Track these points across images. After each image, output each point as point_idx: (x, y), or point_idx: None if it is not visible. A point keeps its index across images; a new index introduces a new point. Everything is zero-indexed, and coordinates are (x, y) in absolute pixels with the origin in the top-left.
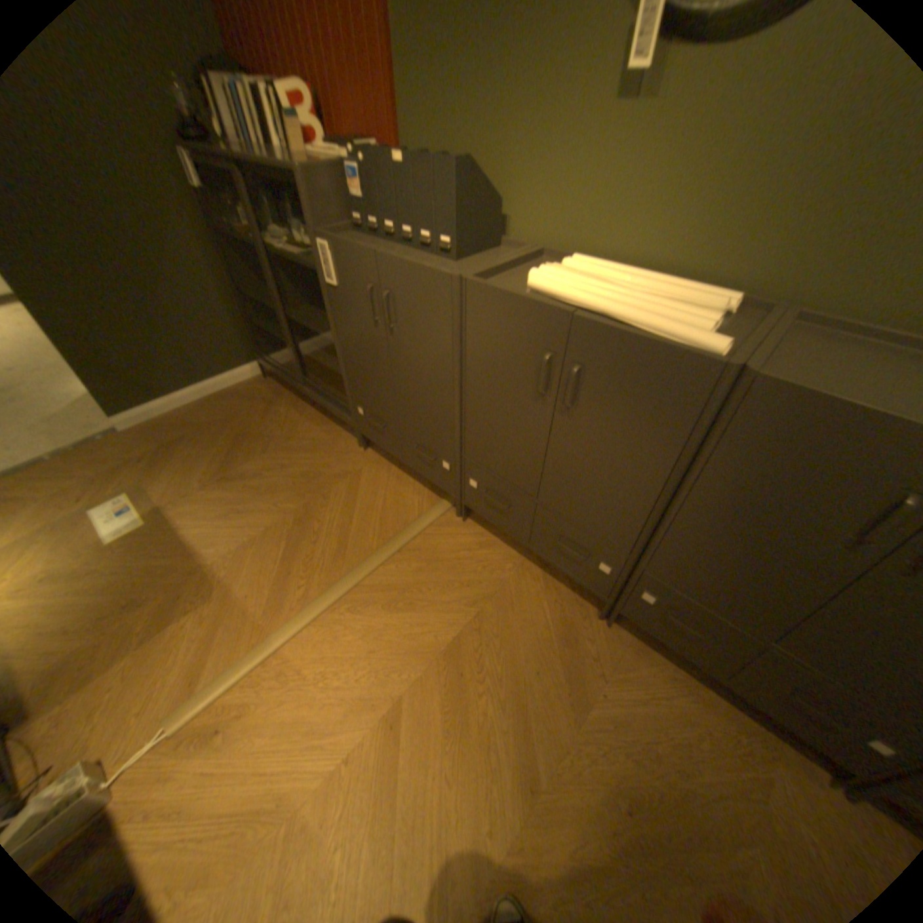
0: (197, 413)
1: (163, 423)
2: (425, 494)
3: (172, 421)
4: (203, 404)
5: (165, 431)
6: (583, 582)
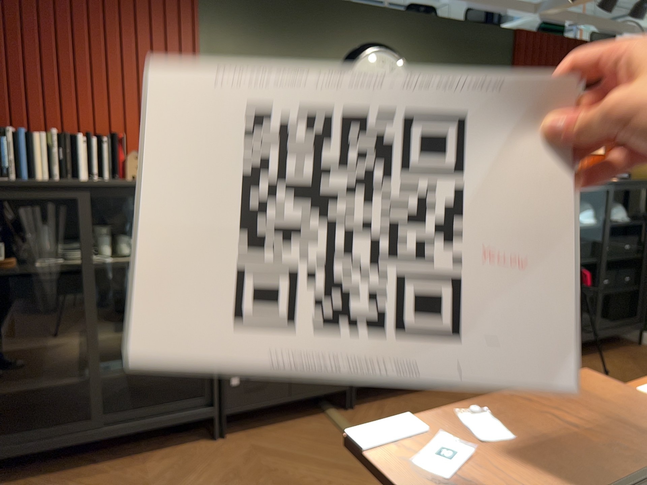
0: None
1: None
2: (311, 419)
3: None
4: None
5: None
6: None
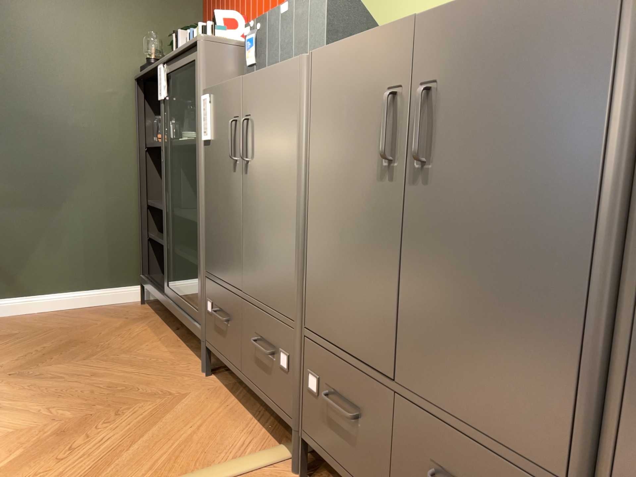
0: (48, 319)
1: (8, 321)
2: (259, 436)
3: (18, 320)
4: (61, 313)
5: (2, 327)
6: None
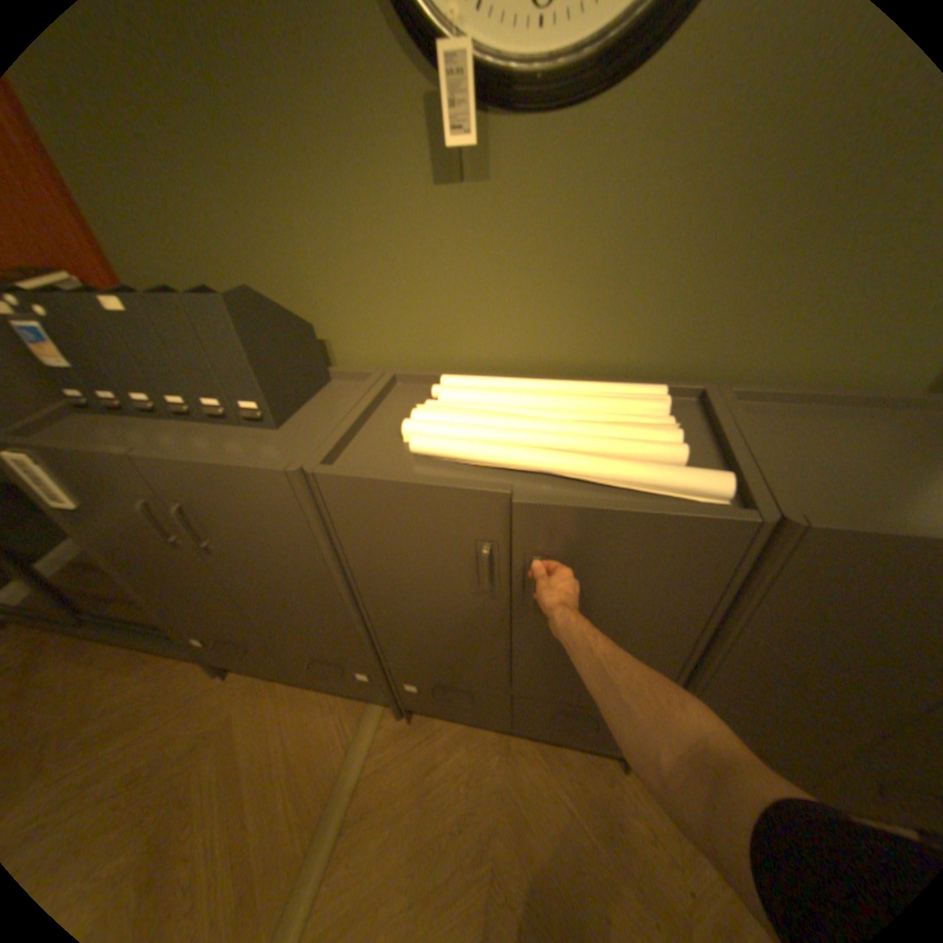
0: None
1: None
2: (342, 706)
3: None
4: None
5: None
6: (600, 750)
